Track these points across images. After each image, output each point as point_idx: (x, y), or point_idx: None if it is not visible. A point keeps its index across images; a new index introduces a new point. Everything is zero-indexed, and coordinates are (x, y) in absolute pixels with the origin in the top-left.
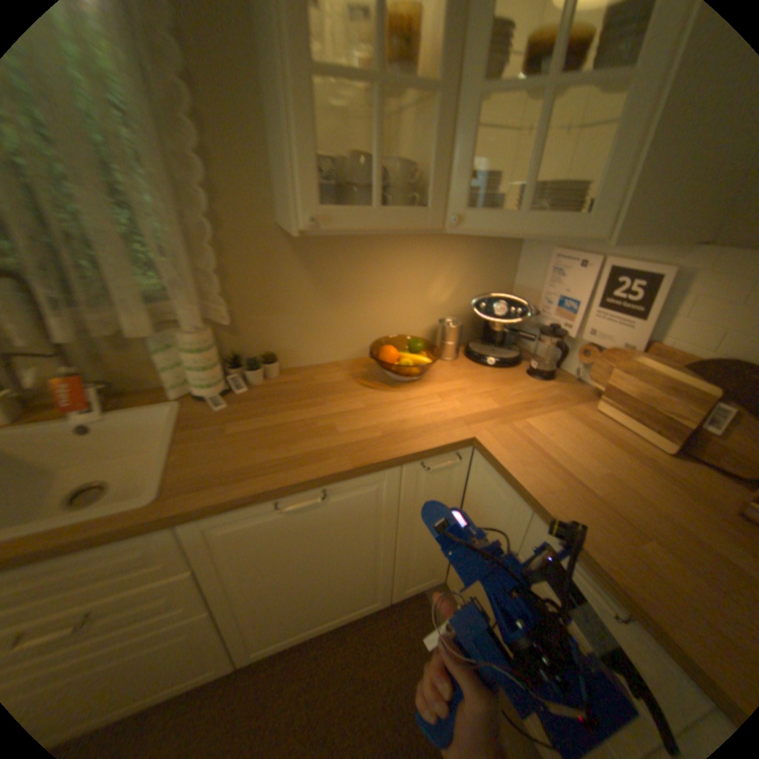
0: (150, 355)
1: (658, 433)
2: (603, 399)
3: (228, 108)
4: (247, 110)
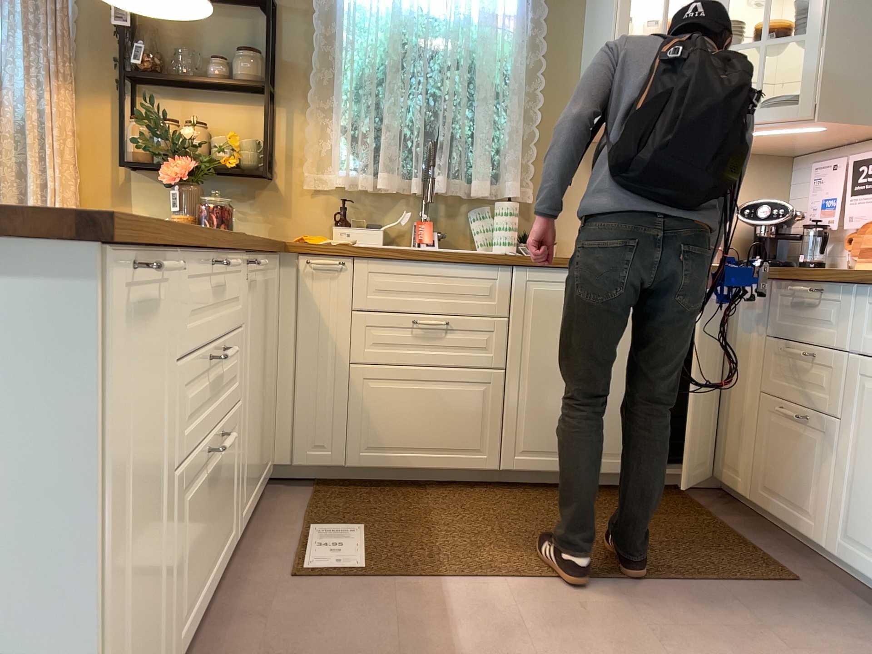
0: (470, 223)
1: None
2: (859, 261)
3: (561, 73)
4: (572, 74)
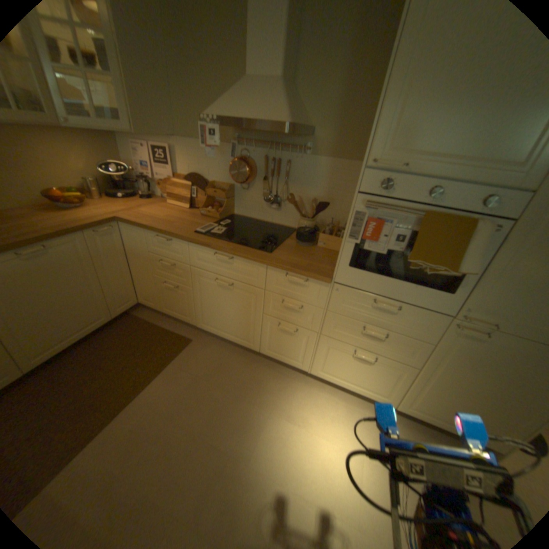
0: None
1: (182, 203)
2: (167, 199)
3: None
4: None
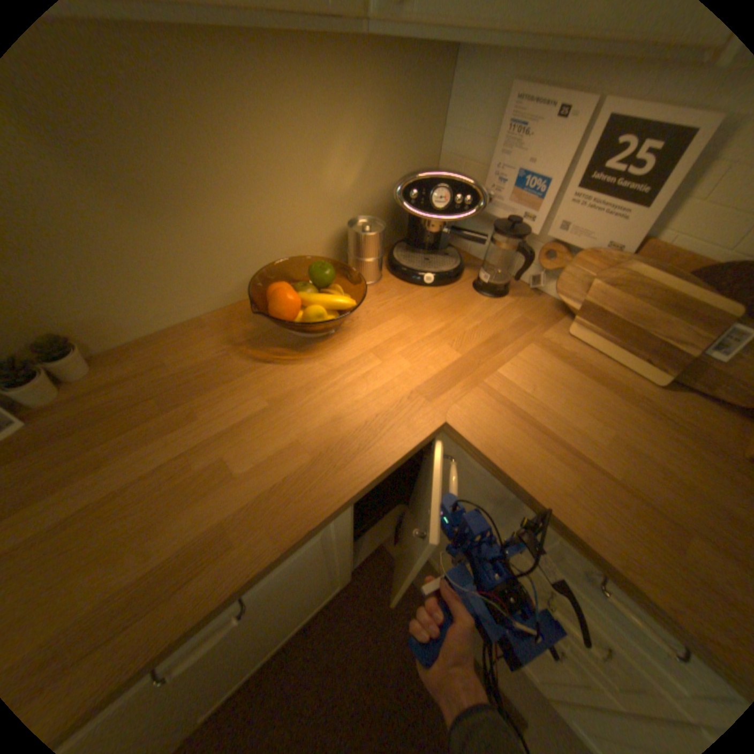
0: None
1: (647, 362)
2: (578, 320)
3: None
4: None
